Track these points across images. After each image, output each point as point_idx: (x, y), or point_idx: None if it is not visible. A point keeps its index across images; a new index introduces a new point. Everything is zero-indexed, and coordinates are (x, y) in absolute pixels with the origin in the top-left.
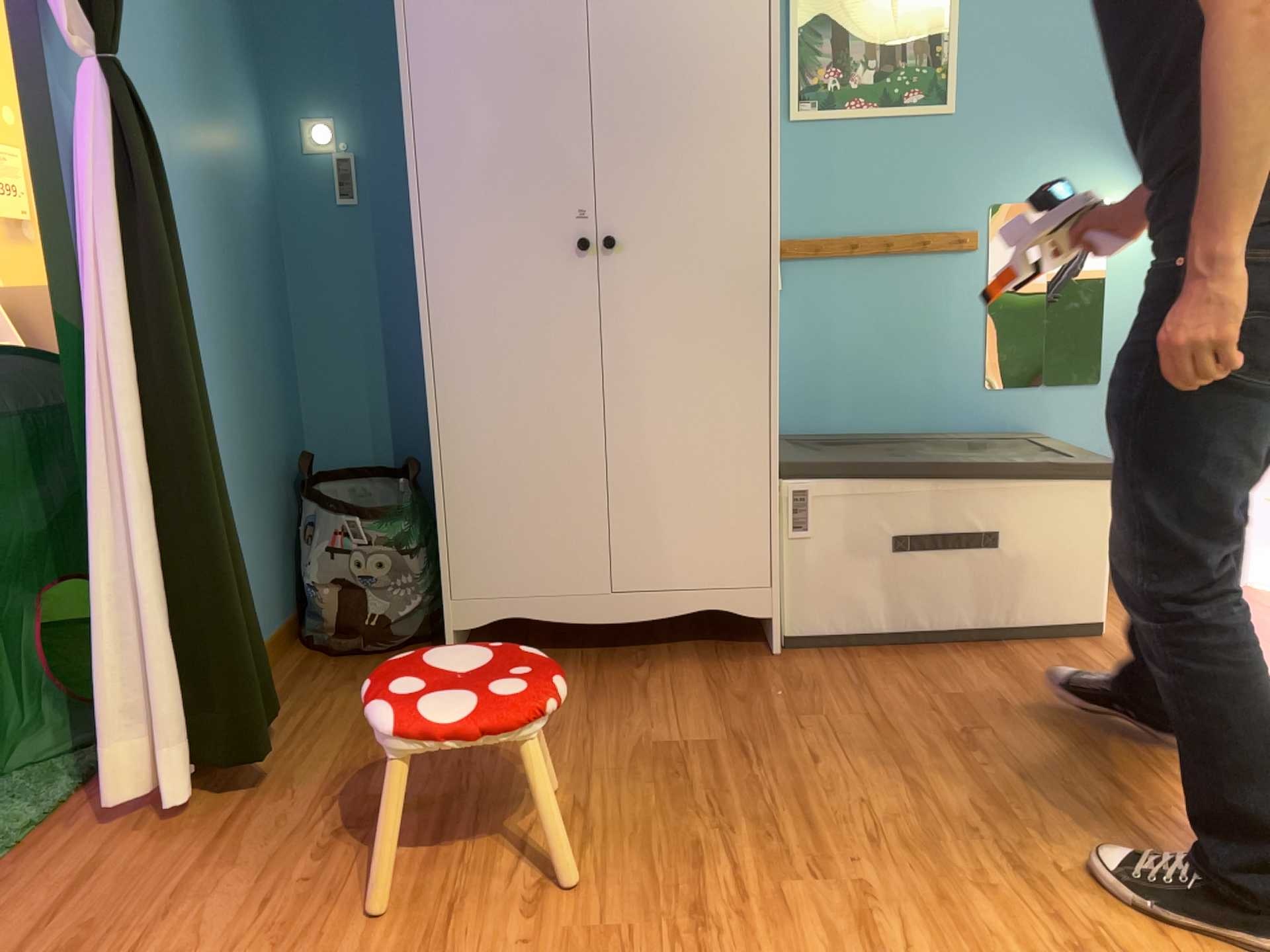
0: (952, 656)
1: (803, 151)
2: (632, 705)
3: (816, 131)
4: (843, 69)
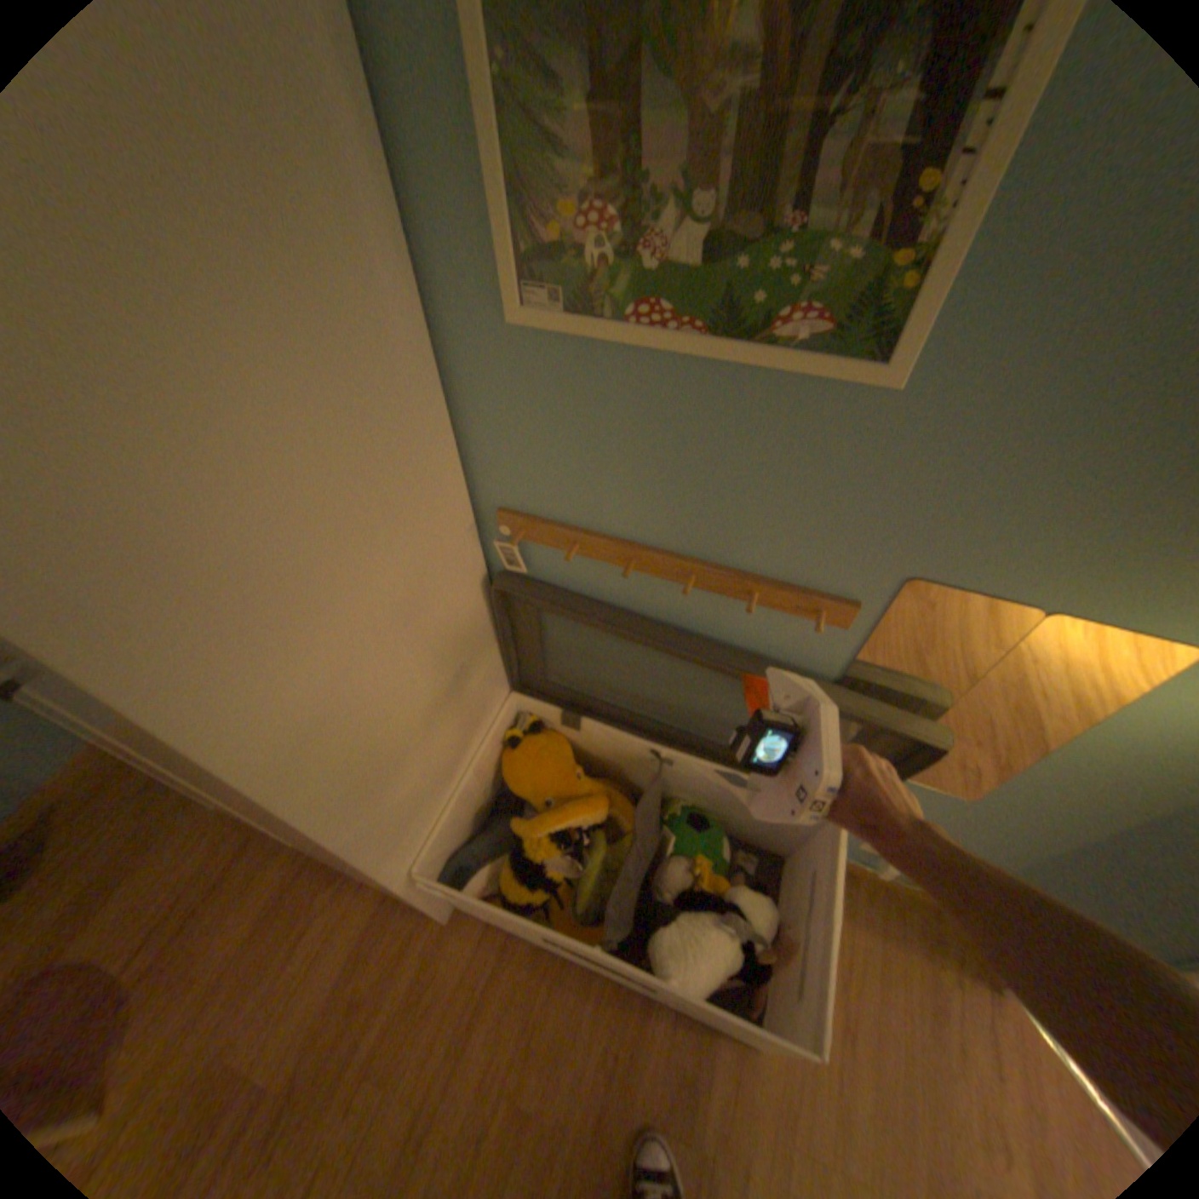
0: (594, 1015)
1: (548, 386)
2: (273, 978)
3: (571, 350)
4: (630, 200)
